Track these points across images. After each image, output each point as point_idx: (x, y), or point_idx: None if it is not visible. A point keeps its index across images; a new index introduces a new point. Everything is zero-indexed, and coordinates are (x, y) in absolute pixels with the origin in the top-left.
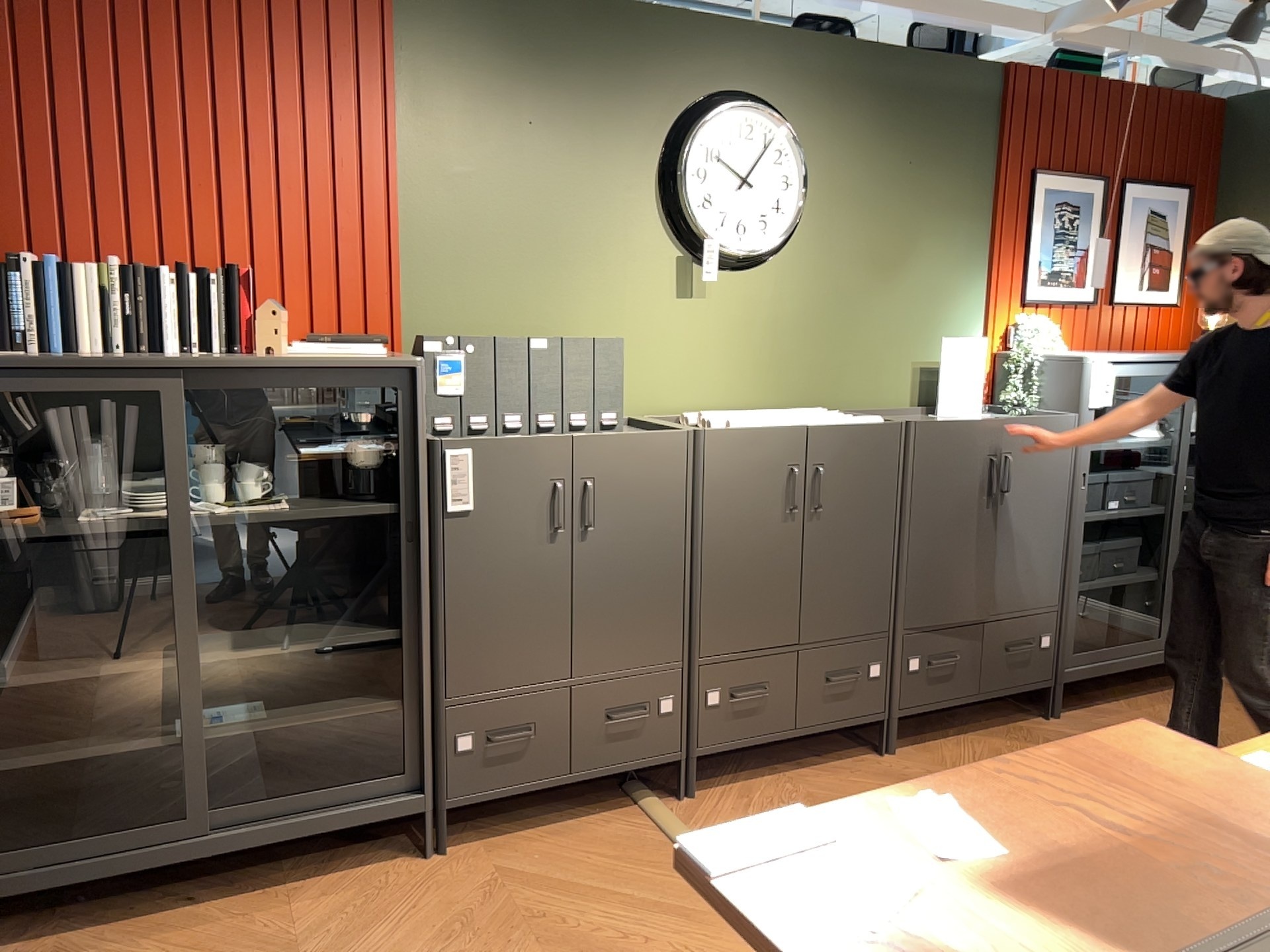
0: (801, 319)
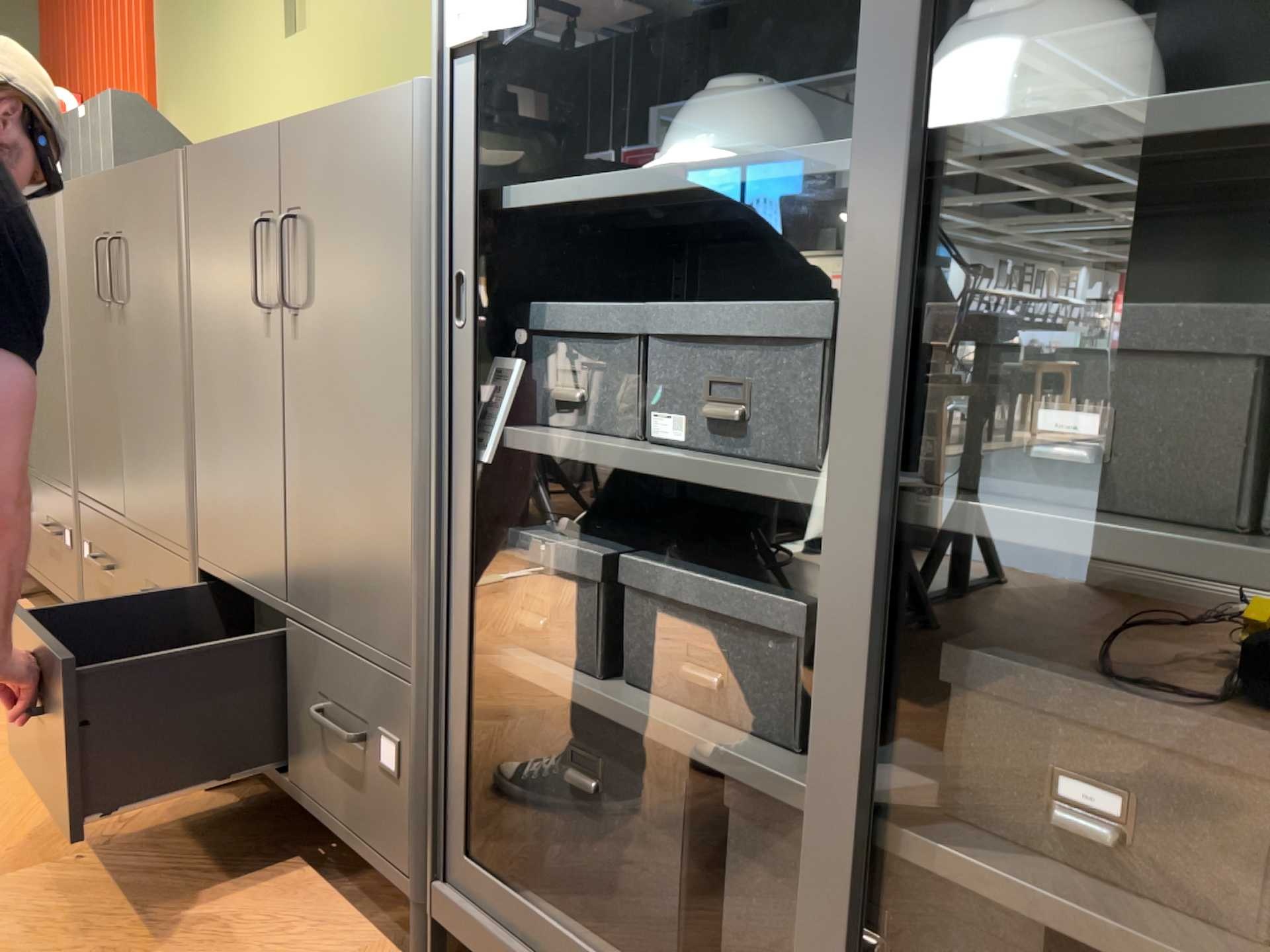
0: (389, 29)
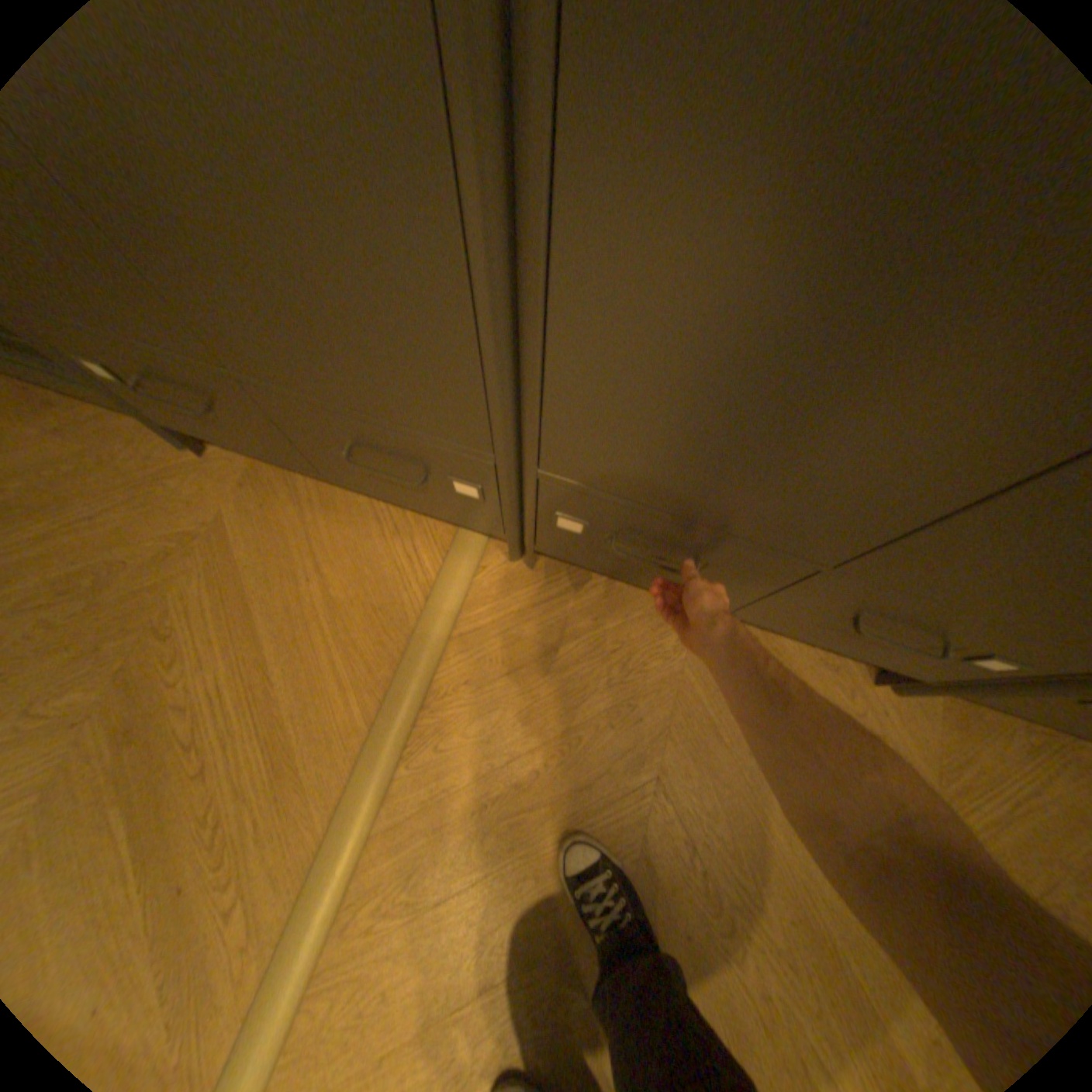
0: None
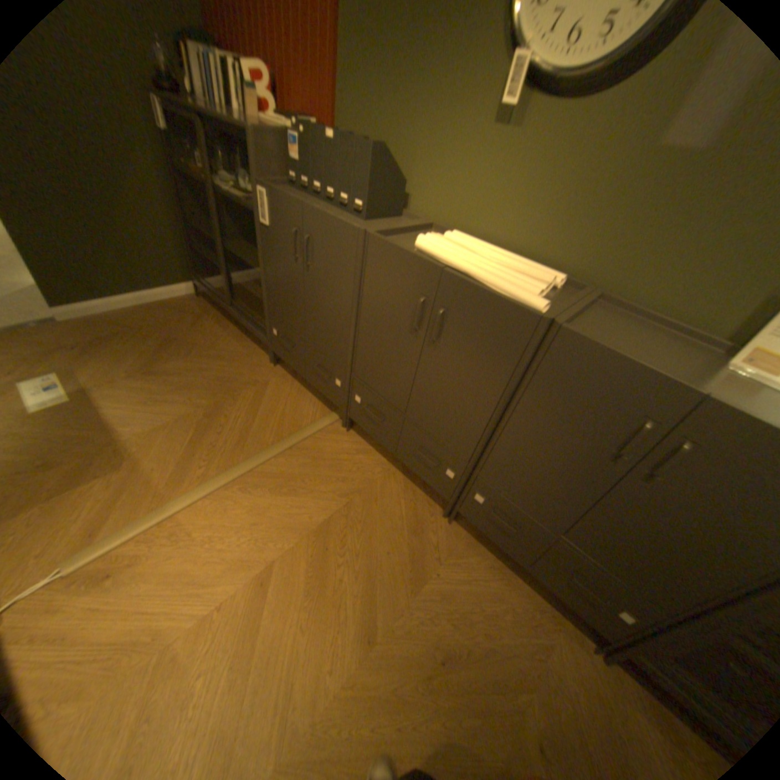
0: (619, 176)
